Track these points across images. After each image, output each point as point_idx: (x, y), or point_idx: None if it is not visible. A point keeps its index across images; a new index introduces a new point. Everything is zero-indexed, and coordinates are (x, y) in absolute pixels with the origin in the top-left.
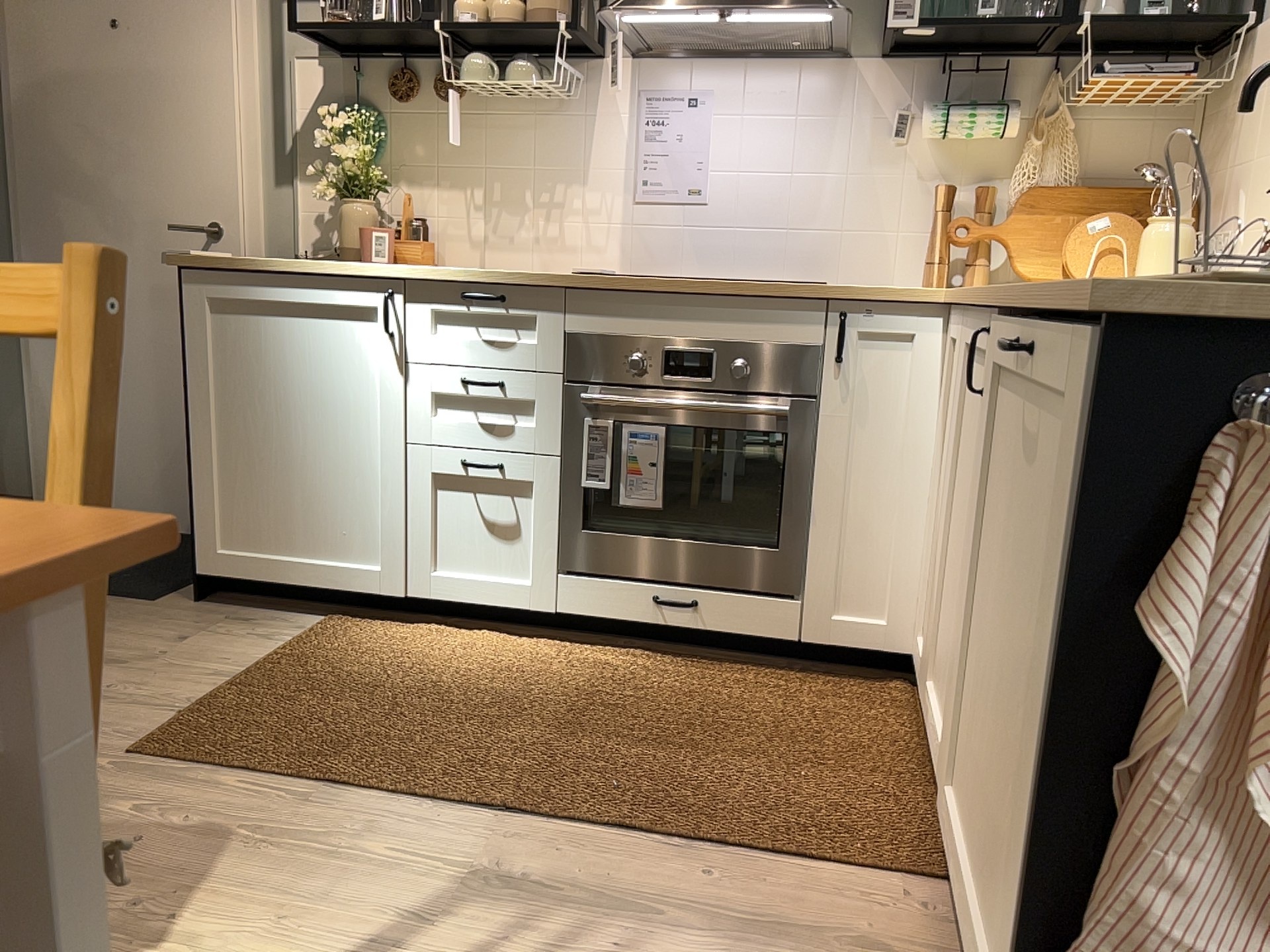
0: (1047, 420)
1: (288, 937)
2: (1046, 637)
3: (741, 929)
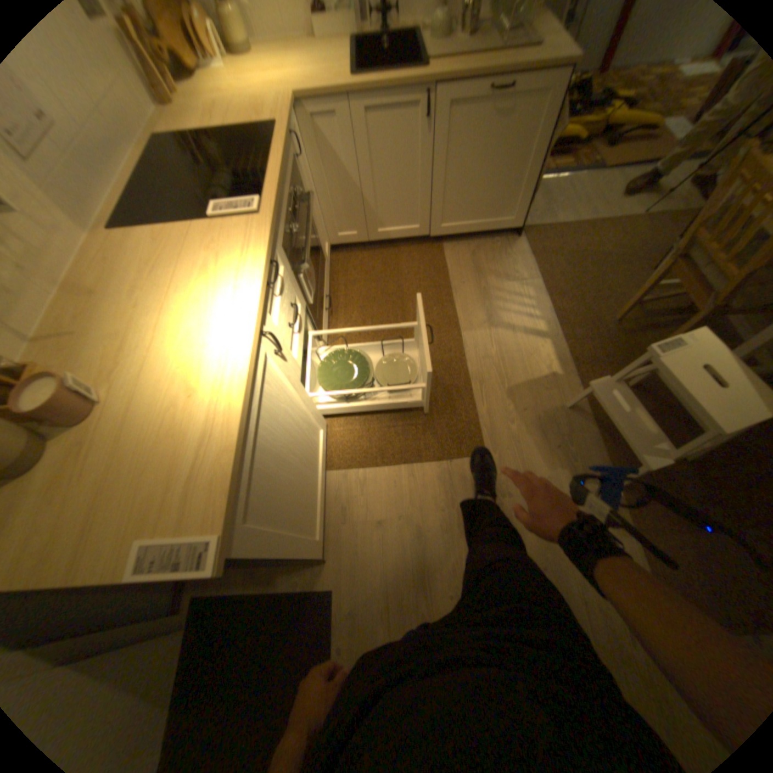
0: (519, 97)
1: (535, 351)
2: (540, 142)
3: (480, 274)
